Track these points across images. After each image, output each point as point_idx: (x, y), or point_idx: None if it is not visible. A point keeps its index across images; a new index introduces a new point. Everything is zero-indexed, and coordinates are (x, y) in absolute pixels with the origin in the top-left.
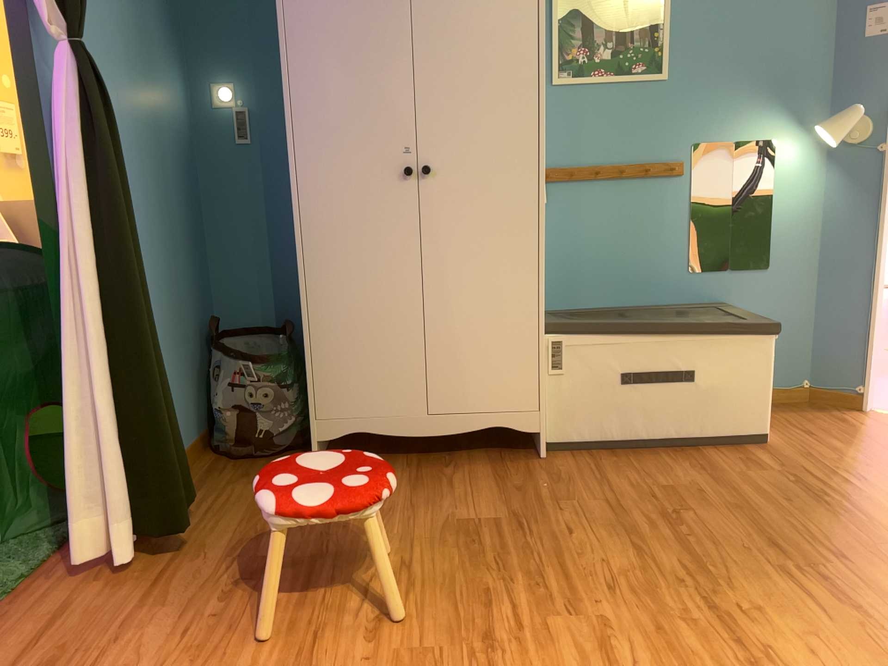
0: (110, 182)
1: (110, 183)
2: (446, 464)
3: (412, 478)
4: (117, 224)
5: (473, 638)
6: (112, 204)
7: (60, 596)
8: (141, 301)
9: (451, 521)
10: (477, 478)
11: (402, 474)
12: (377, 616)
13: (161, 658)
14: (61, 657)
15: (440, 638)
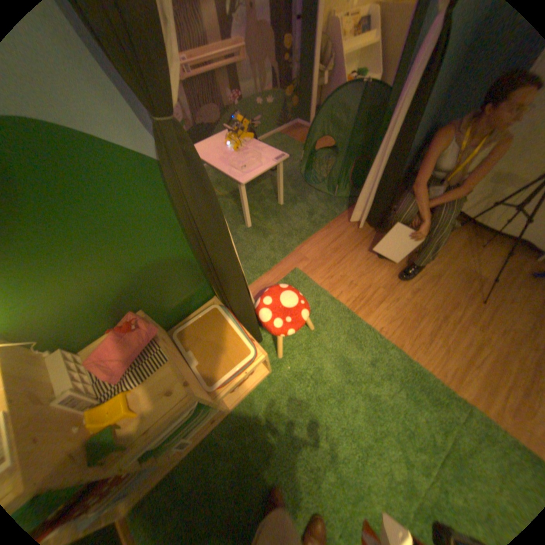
0: (423, 101)
1: (423, 97)
2: (488, 242)
3: (469, 242)
4: (416, 121)
5: (447, 318)
6: (419, 108)
7: (344, 231)
8: (407, 150)
9: (470, 271)
10: (497, 256)
11: (466, 237)
12: (422, 292)
13: (362, 268)
14: (340, 252)
15: (436, 311)
